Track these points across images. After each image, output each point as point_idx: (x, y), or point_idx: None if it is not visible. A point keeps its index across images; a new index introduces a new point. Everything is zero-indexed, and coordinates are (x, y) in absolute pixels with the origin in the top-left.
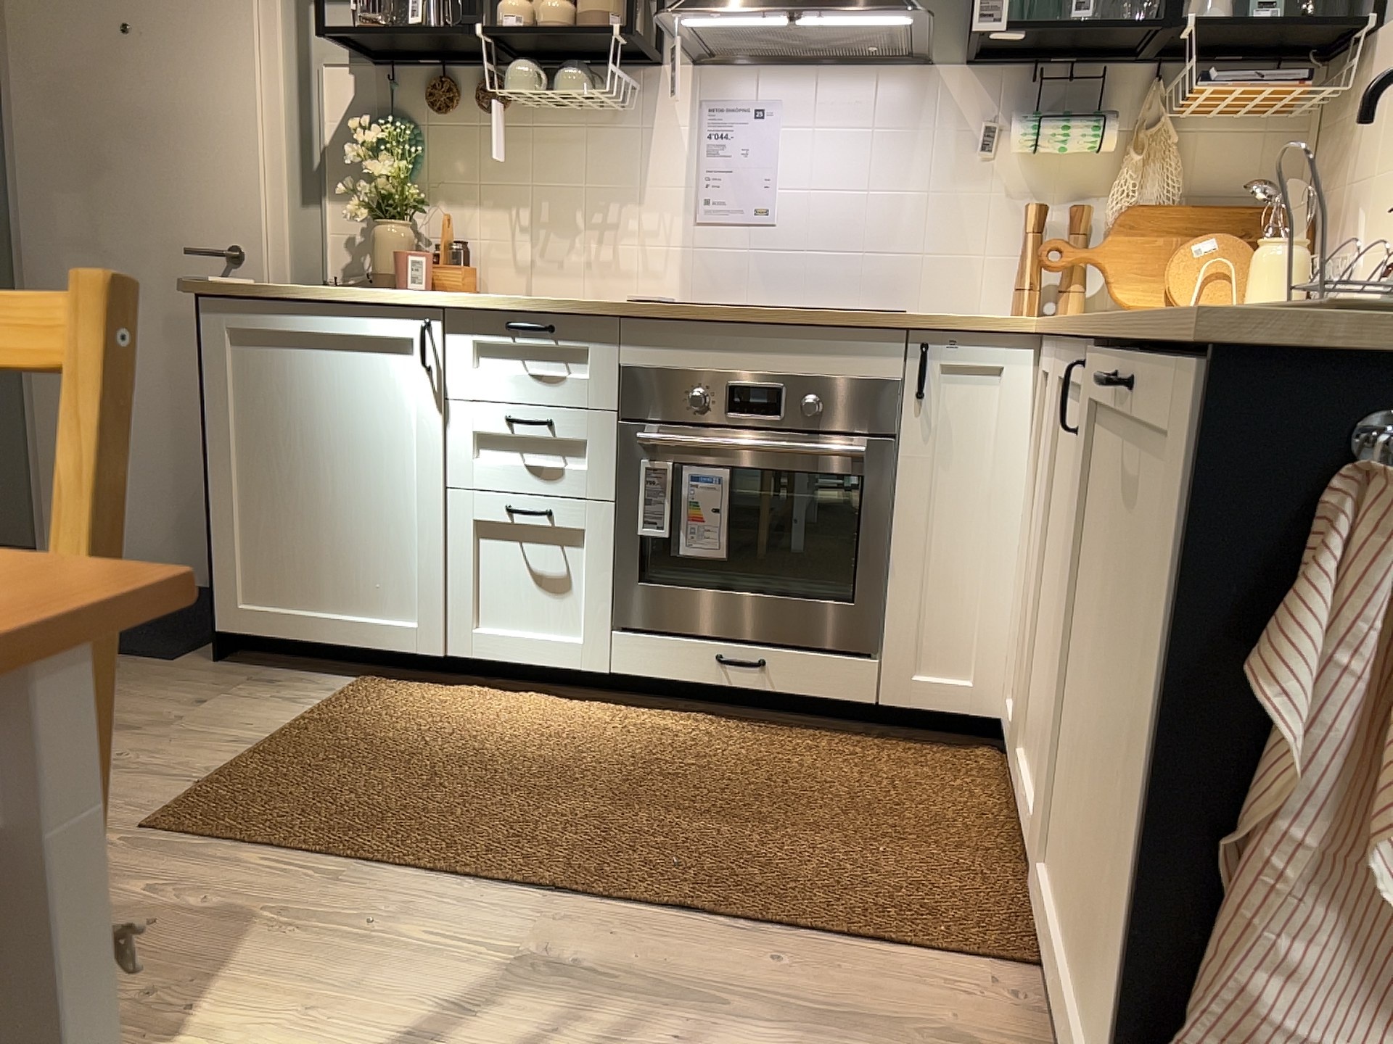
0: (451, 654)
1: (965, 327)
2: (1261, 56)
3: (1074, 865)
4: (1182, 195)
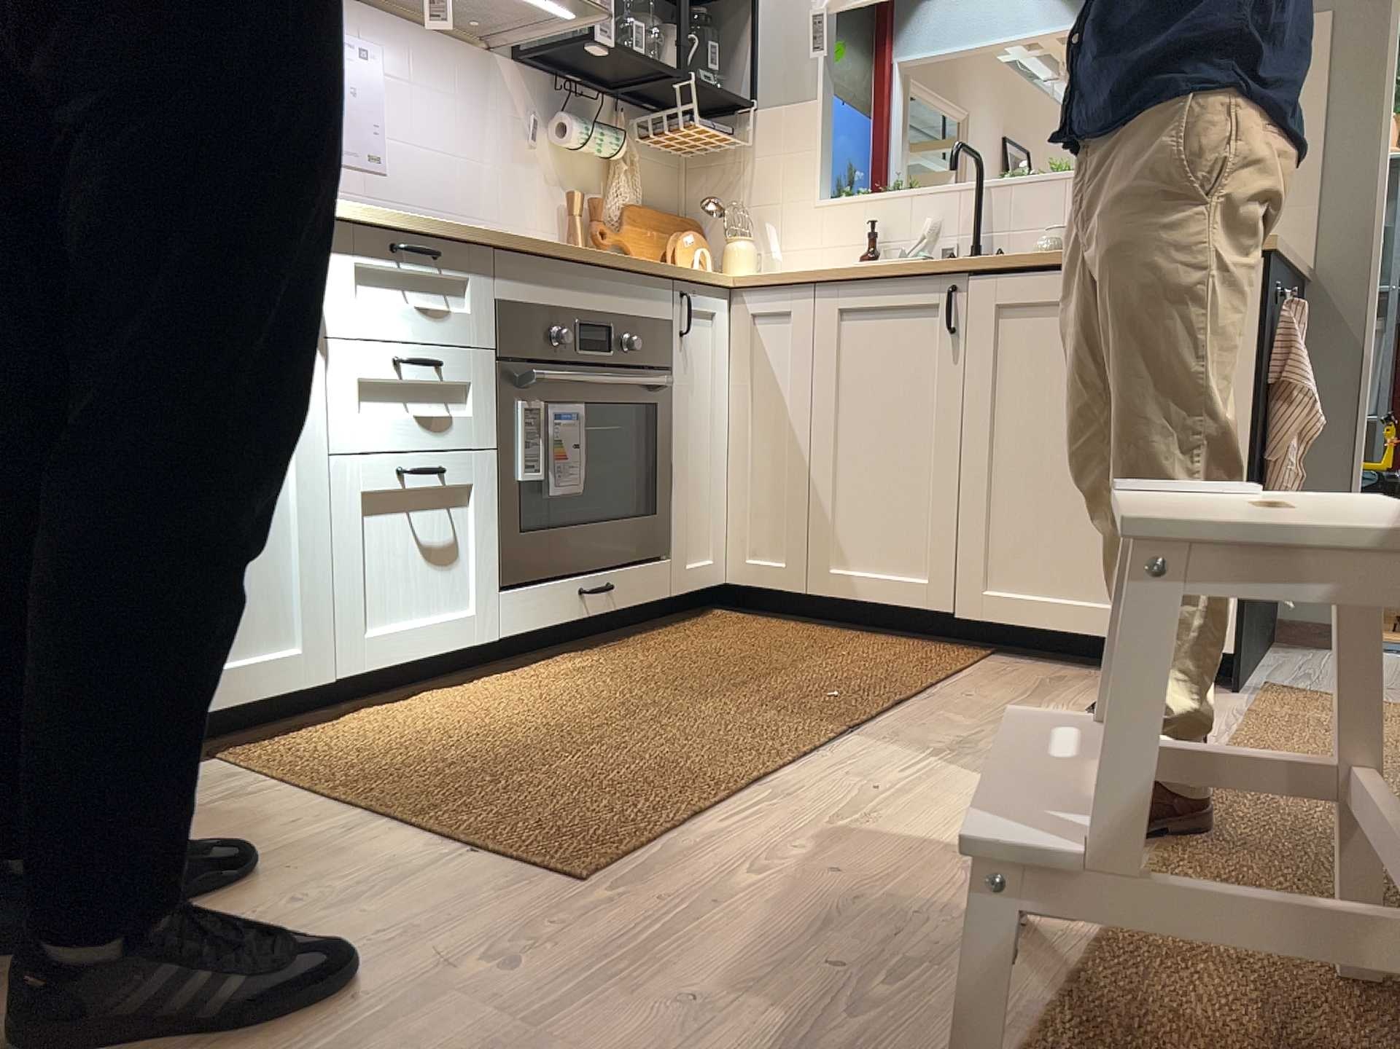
0: (342, 674)
1: (704, 276)
2: (664, 109)
3: (1042, 561)
4: (640, 199)
